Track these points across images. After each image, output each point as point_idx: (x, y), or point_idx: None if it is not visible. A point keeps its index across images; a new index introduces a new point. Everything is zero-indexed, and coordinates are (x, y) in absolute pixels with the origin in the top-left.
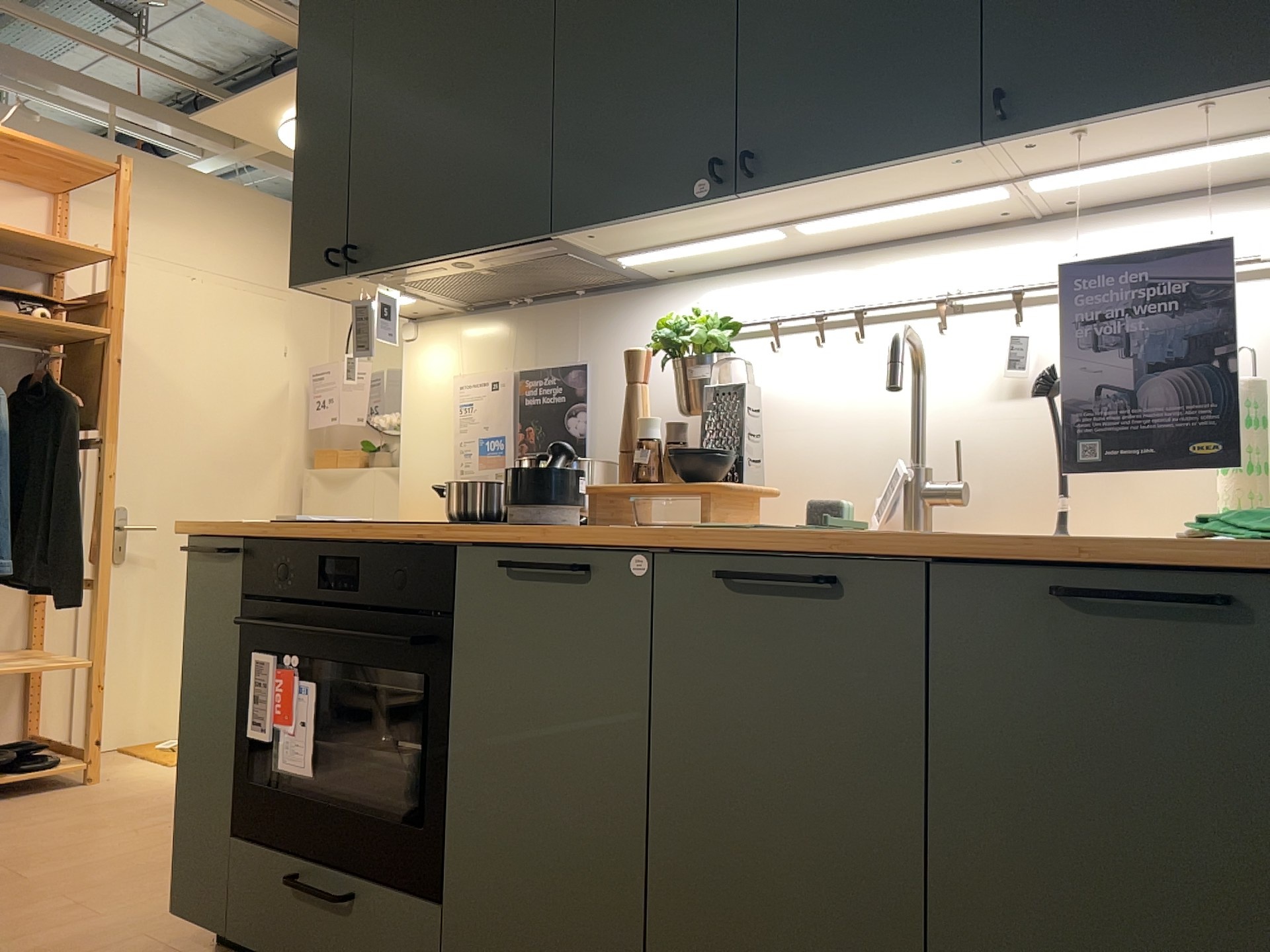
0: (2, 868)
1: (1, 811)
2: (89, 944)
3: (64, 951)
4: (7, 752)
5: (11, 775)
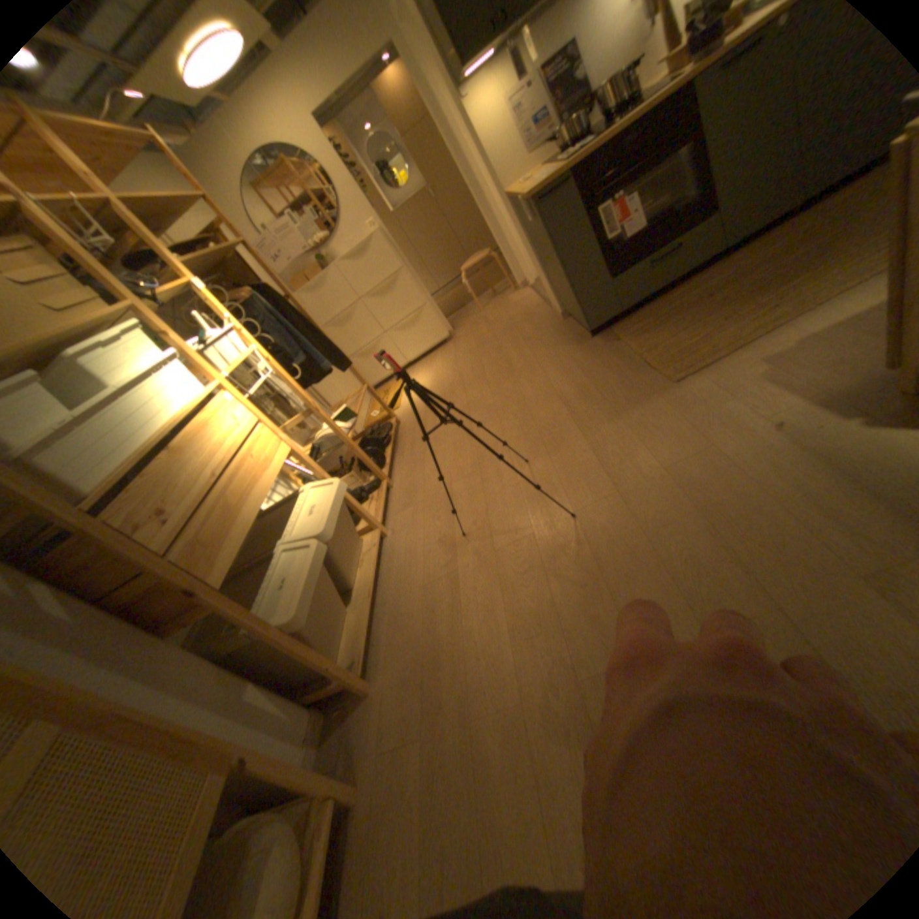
0: (475, 411)
1: (409, 435)
2: (566, 365)
3: (566, 369)
4: (378, 428)
5: (390, 431)
